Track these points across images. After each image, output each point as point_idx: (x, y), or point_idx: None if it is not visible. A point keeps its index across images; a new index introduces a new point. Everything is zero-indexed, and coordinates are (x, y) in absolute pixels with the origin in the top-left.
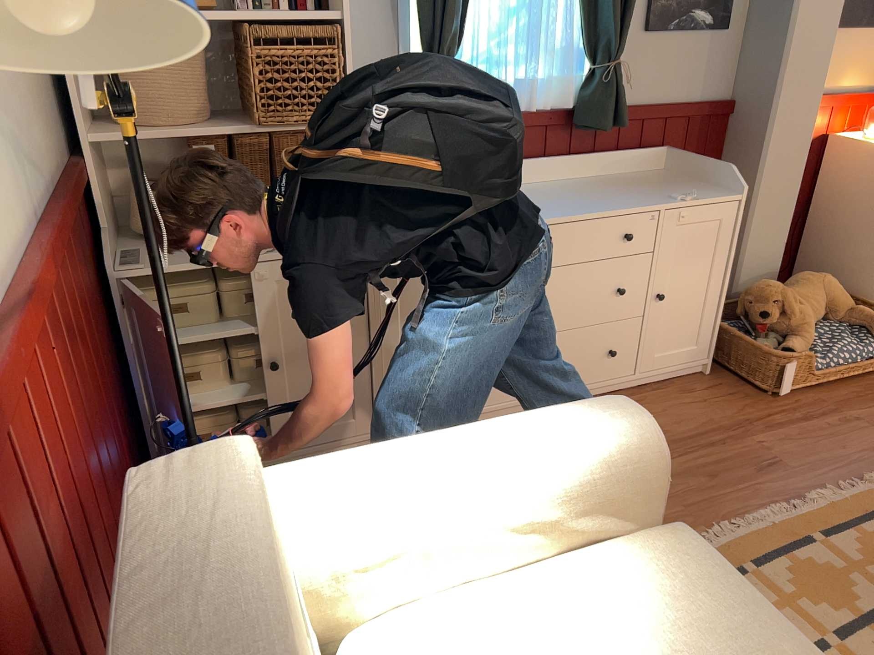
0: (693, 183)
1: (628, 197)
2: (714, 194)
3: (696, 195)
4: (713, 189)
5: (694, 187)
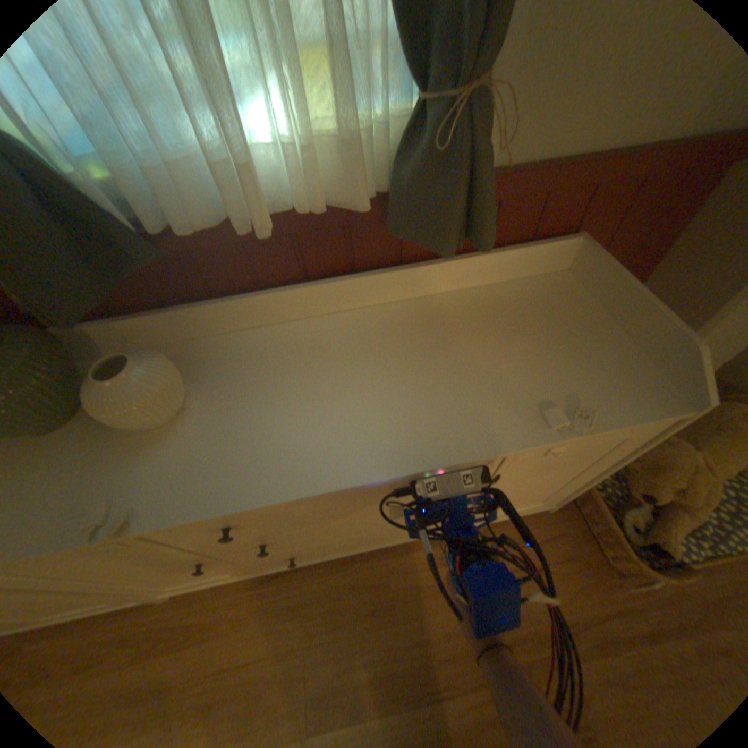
0: (604, 336)
1: (465, 391)
2: (636, 396)
3: (593, 421)
4: (639, 371)
5: (602, 357)
